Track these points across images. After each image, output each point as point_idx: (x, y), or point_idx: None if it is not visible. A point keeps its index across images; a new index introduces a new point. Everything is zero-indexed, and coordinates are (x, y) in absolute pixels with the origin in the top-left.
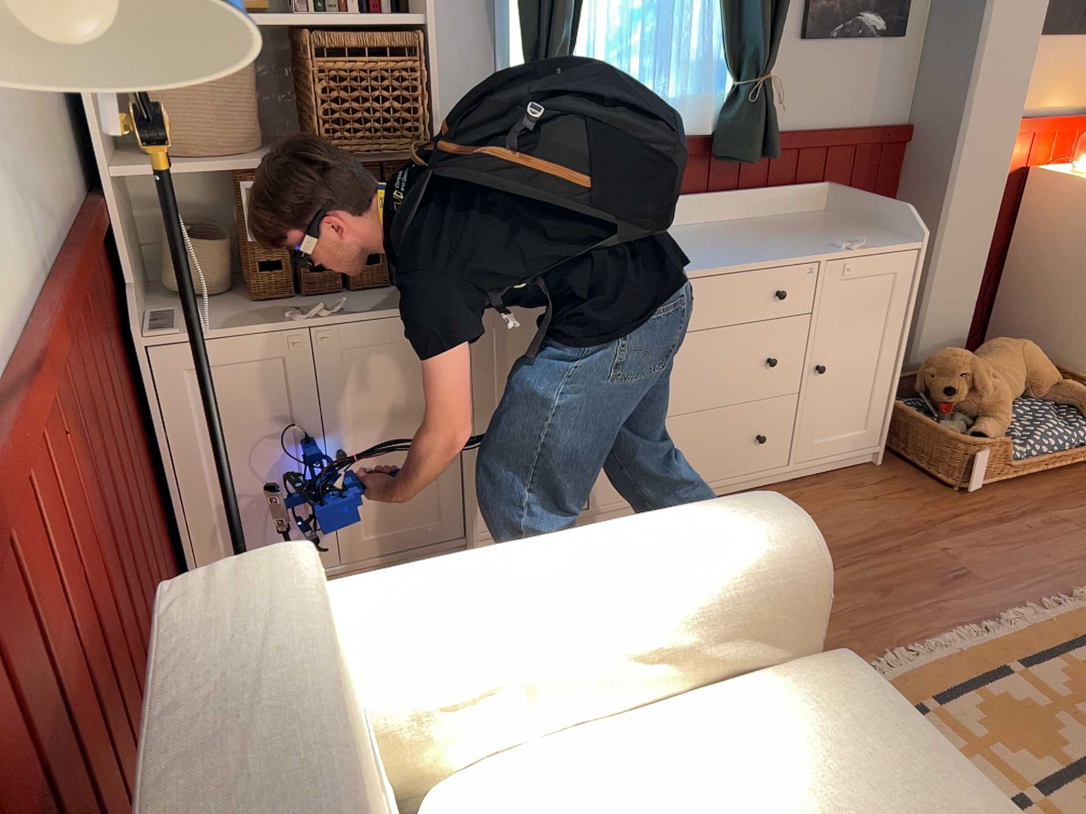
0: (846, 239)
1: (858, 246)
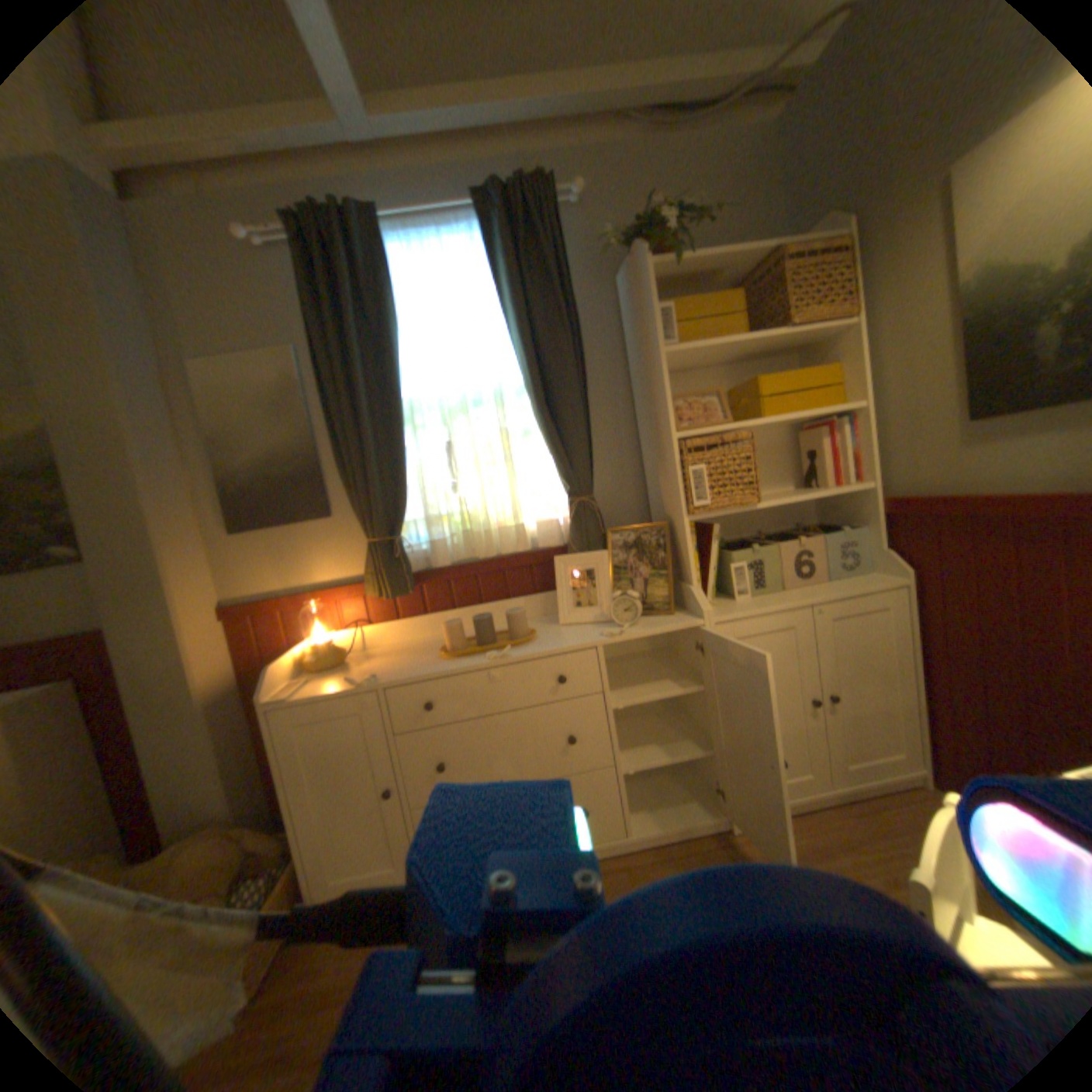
0: None
1: None
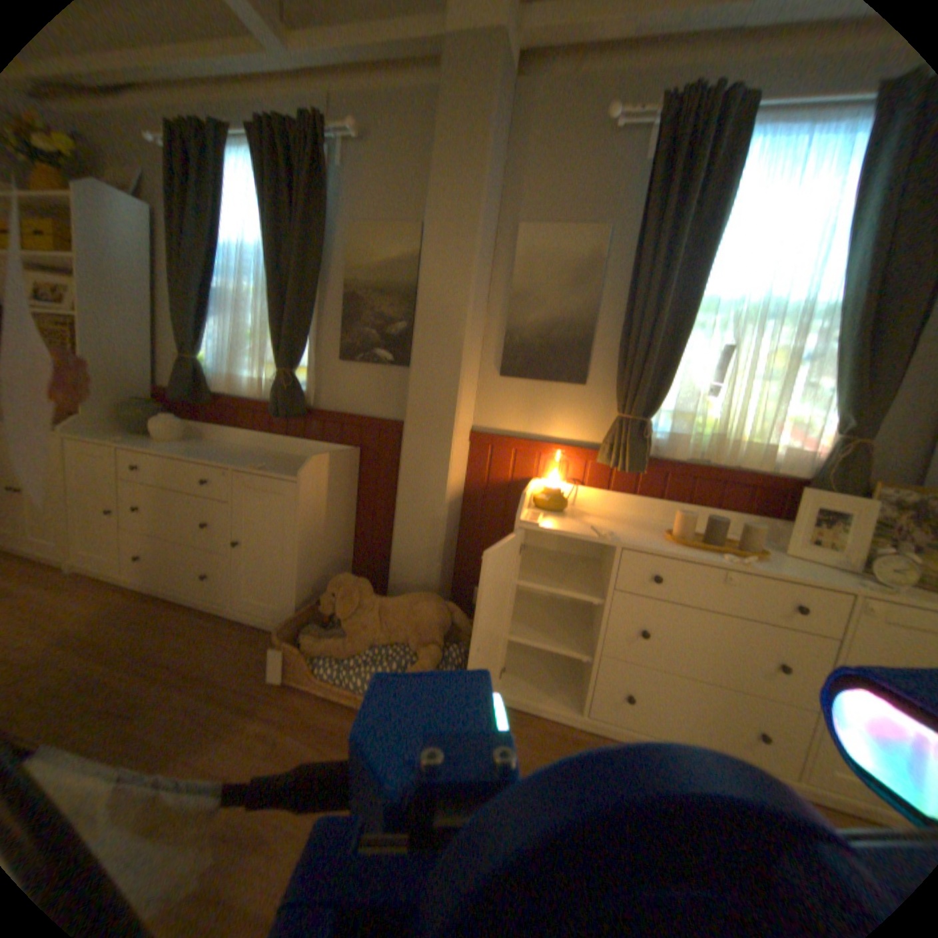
0: (273, 467)
1: (253, 467)
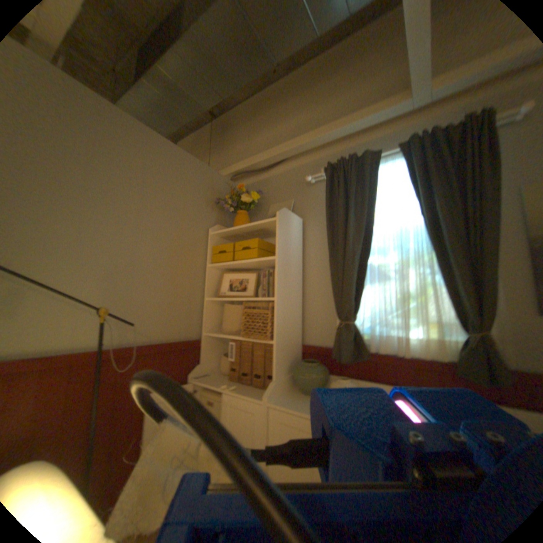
0: None
1: None
